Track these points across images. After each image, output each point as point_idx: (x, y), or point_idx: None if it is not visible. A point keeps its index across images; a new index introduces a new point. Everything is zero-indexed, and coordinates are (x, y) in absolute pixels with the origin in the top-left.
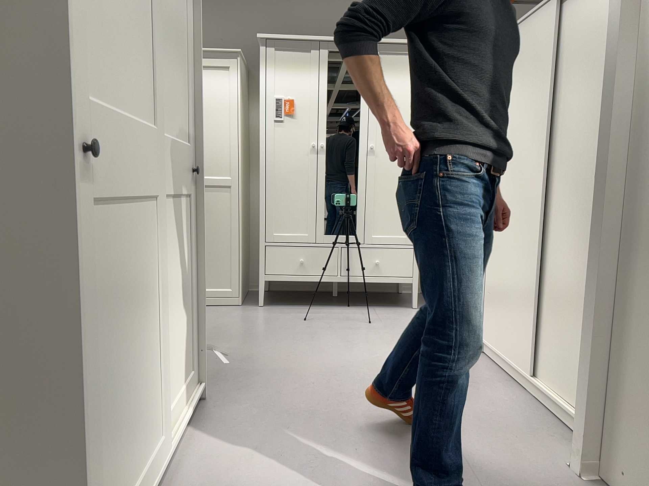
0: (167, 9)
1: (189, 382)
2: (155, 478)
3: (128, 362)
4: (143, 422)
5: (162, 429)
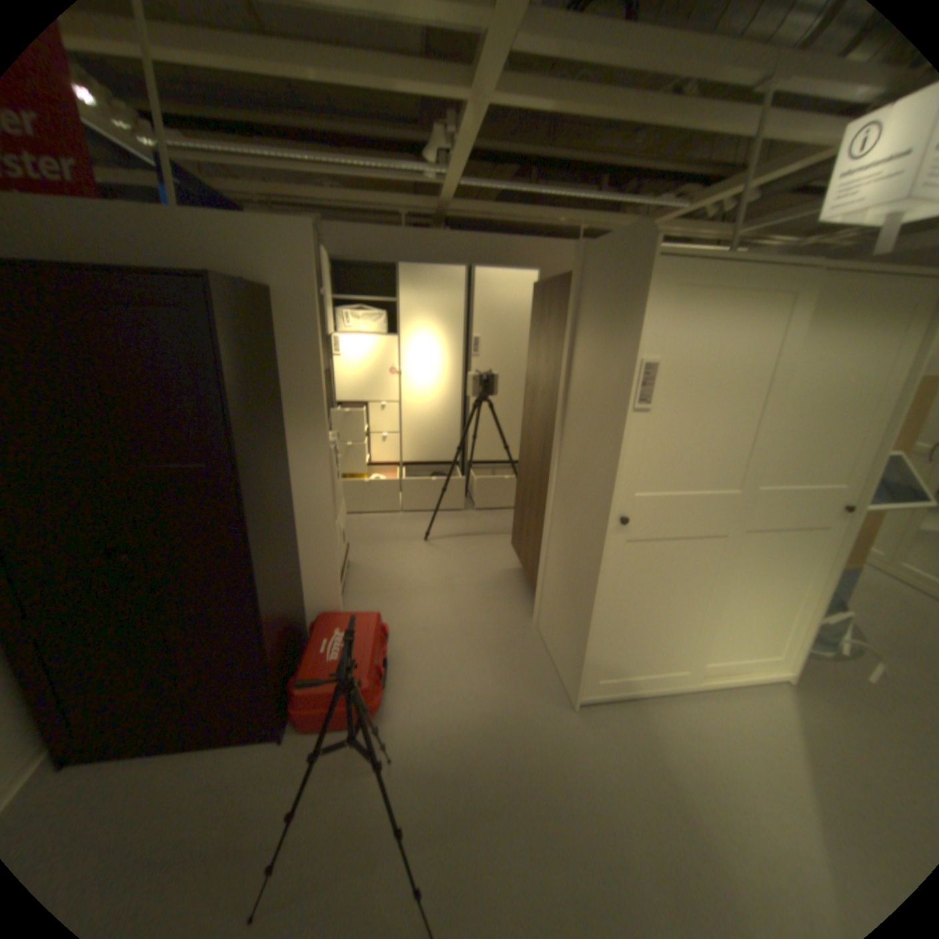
0: (835, 383)
1: (777, 661)
2: (676, 686)
3: (661, 617)
4: (671, 652)
5: (697, 667)
